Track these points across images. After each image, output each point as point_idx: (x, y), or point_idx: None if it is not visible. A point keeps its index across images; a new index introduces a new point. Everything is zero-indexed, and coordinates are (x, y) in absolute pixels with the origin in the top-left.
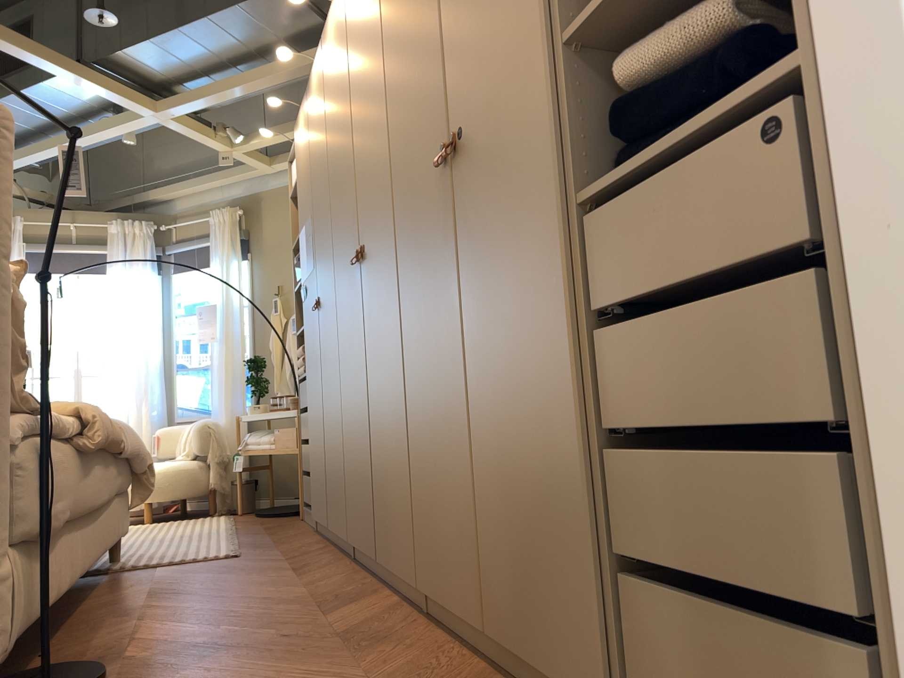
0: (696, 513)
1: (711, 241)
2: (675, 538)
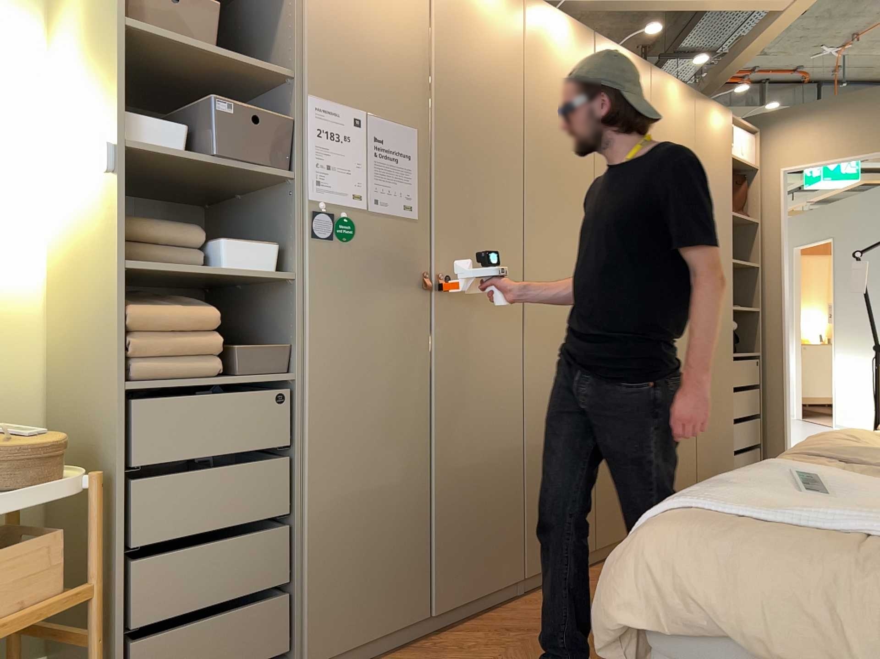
0: (750, 435)
1: (754, 378)
2: (747, 442)
